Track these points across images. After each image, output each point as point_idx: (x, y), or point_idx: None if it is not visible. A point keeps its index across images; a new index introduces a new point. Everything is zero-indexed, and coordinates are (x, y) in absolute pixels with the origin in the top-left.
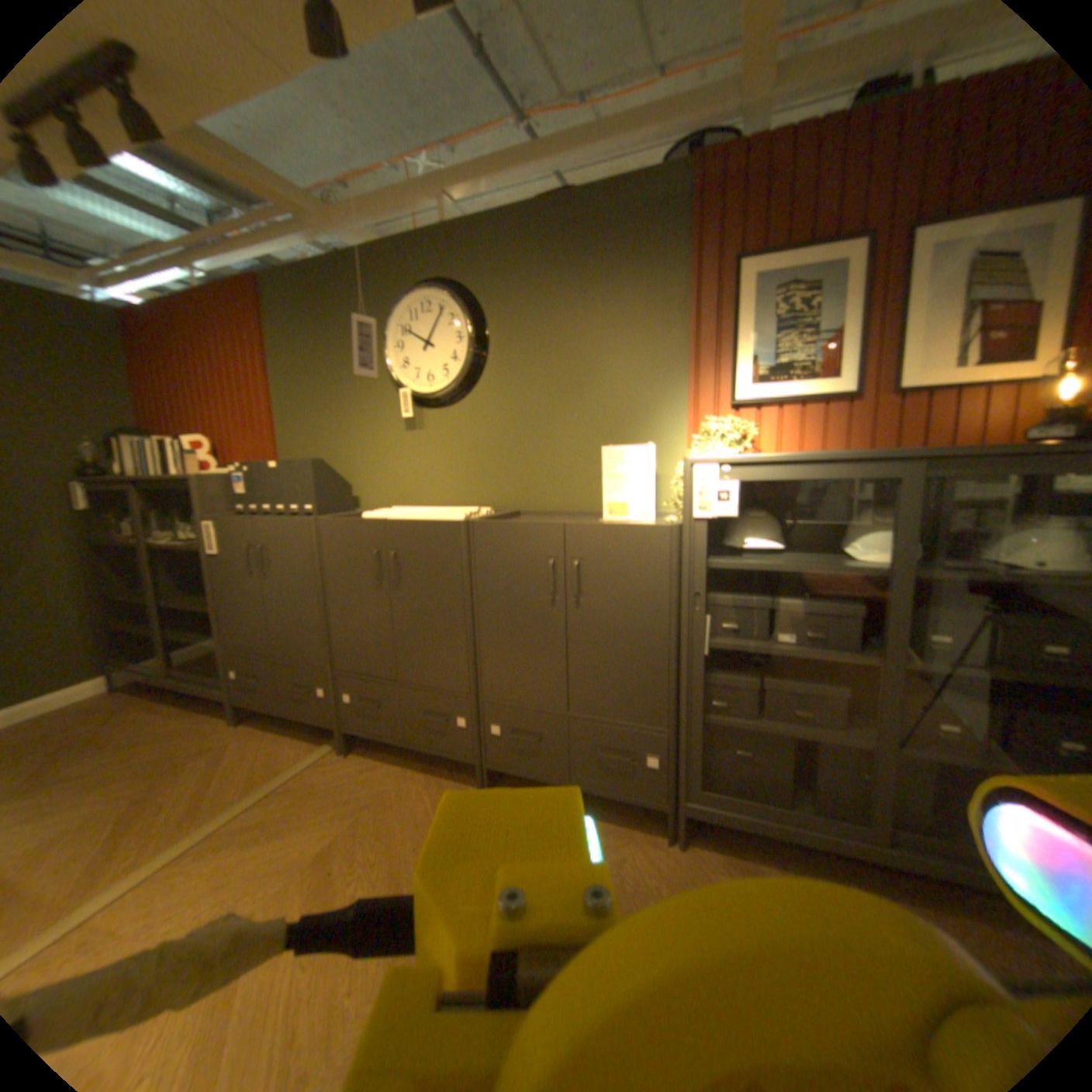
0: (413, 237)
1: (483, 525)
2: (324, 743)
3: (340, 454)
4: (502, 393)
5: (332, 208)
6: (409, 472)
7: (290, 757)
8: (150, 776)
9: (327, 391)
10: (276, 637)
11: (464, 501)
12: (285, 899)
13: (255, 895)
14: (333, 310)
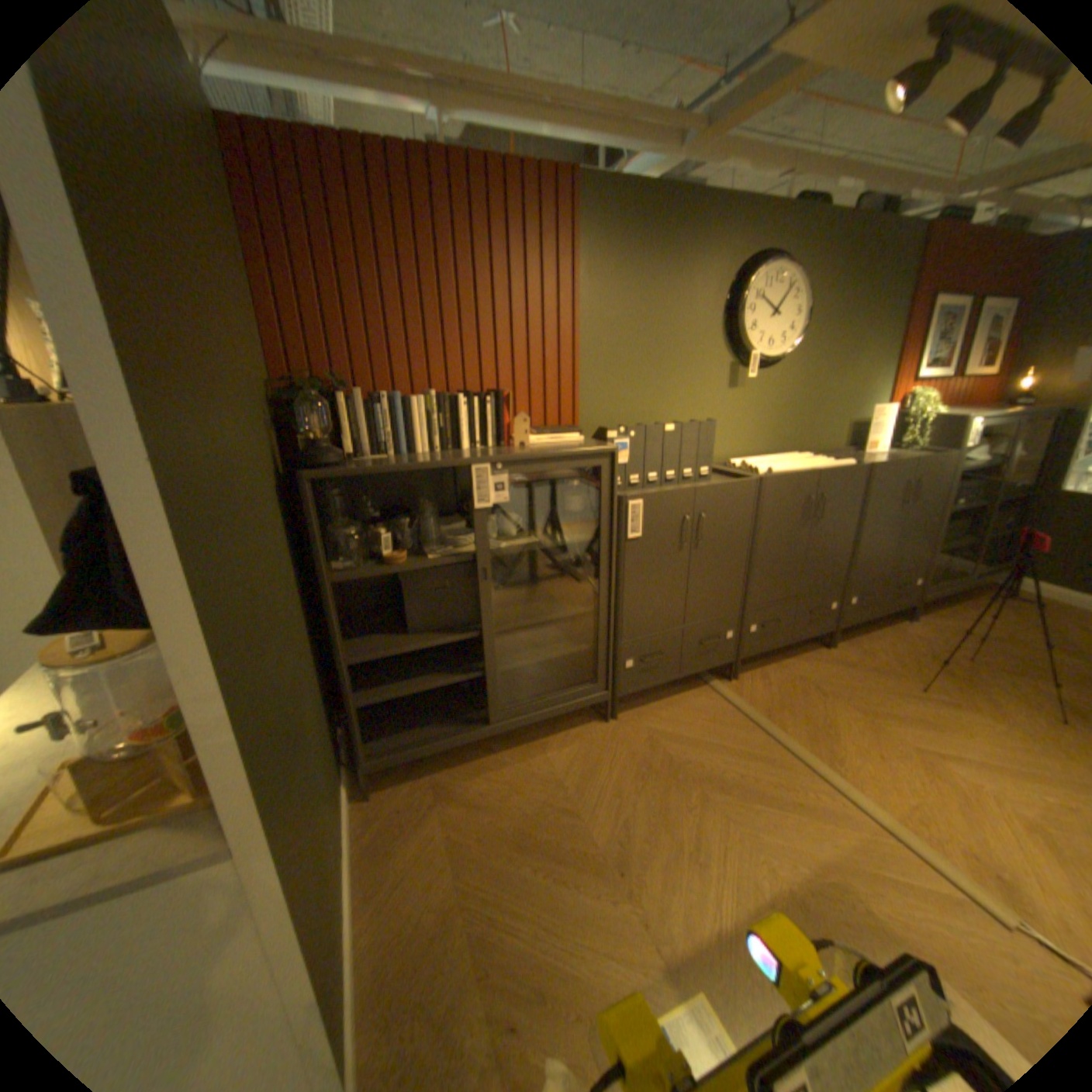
0: (767, 205)
1: (881, 466)
2: (710, 684)
3: (657, 414)
4: (805, 363)
5: (705, 139)
6: (723, 429)
7: (714, 704)
8: (680, 781)
9: (653, 344)
10: (691, 606)
11: (763, 451)
12: (910, 736)
13: (901, 747)
14: (675, 254)
